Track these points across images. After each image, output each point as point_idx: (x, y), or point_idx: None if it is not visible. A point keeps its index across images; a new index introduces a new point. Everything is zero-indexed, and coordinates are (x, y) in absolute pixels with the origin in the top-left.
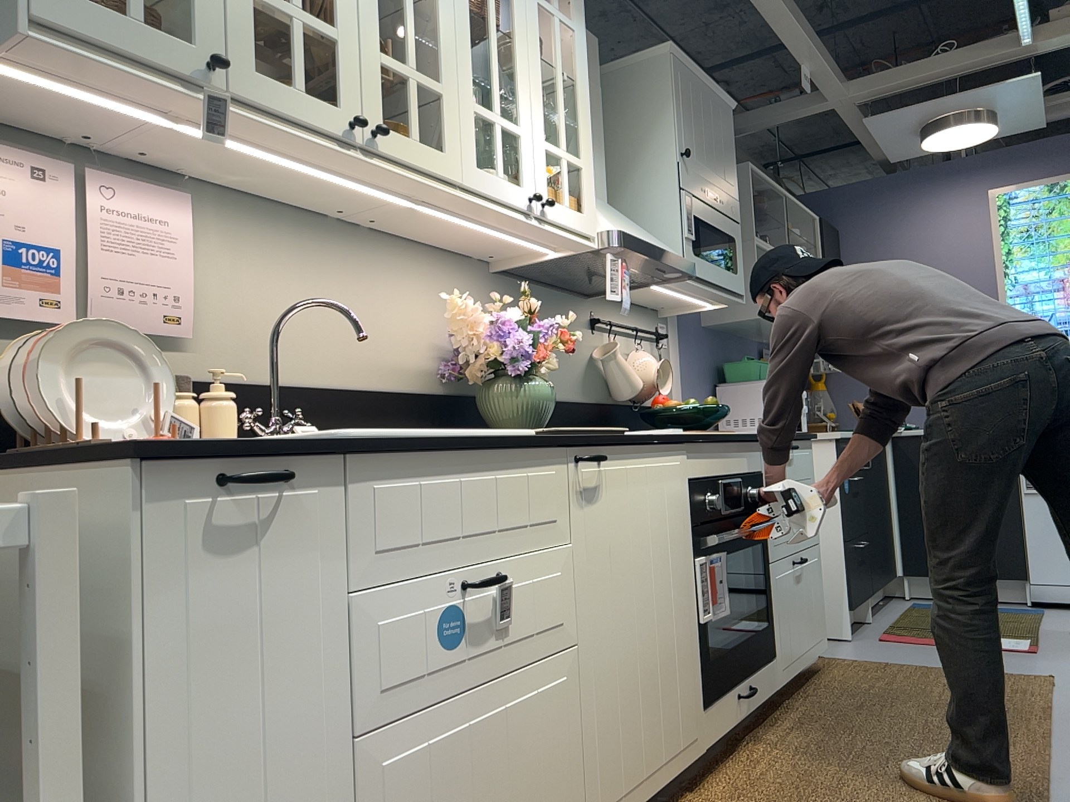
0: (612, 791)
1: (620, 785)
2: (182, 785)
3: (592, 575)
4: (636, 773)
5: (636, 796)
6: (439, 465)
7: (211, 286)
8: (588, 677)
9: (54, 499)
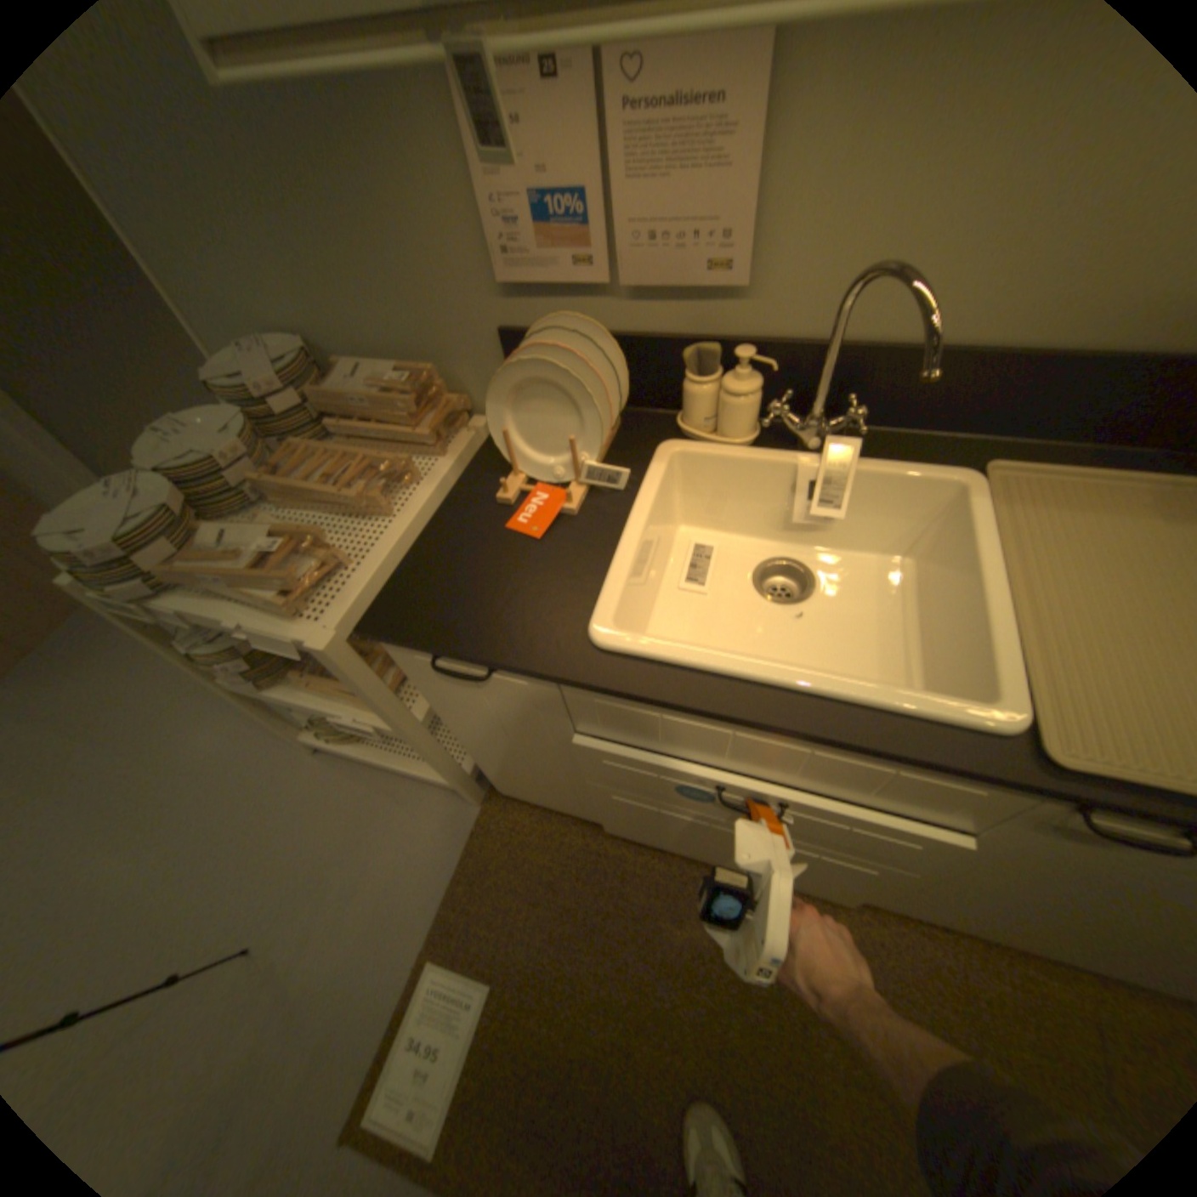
0: (920, 913)
1: (938, 919)
2: (473, 738)
3: (1012, 865)
4: (977, 930)
5: (966, 931)
6: (703, 717)
7: (800, 187)
8: (929, 881)
9: (328, 645)
